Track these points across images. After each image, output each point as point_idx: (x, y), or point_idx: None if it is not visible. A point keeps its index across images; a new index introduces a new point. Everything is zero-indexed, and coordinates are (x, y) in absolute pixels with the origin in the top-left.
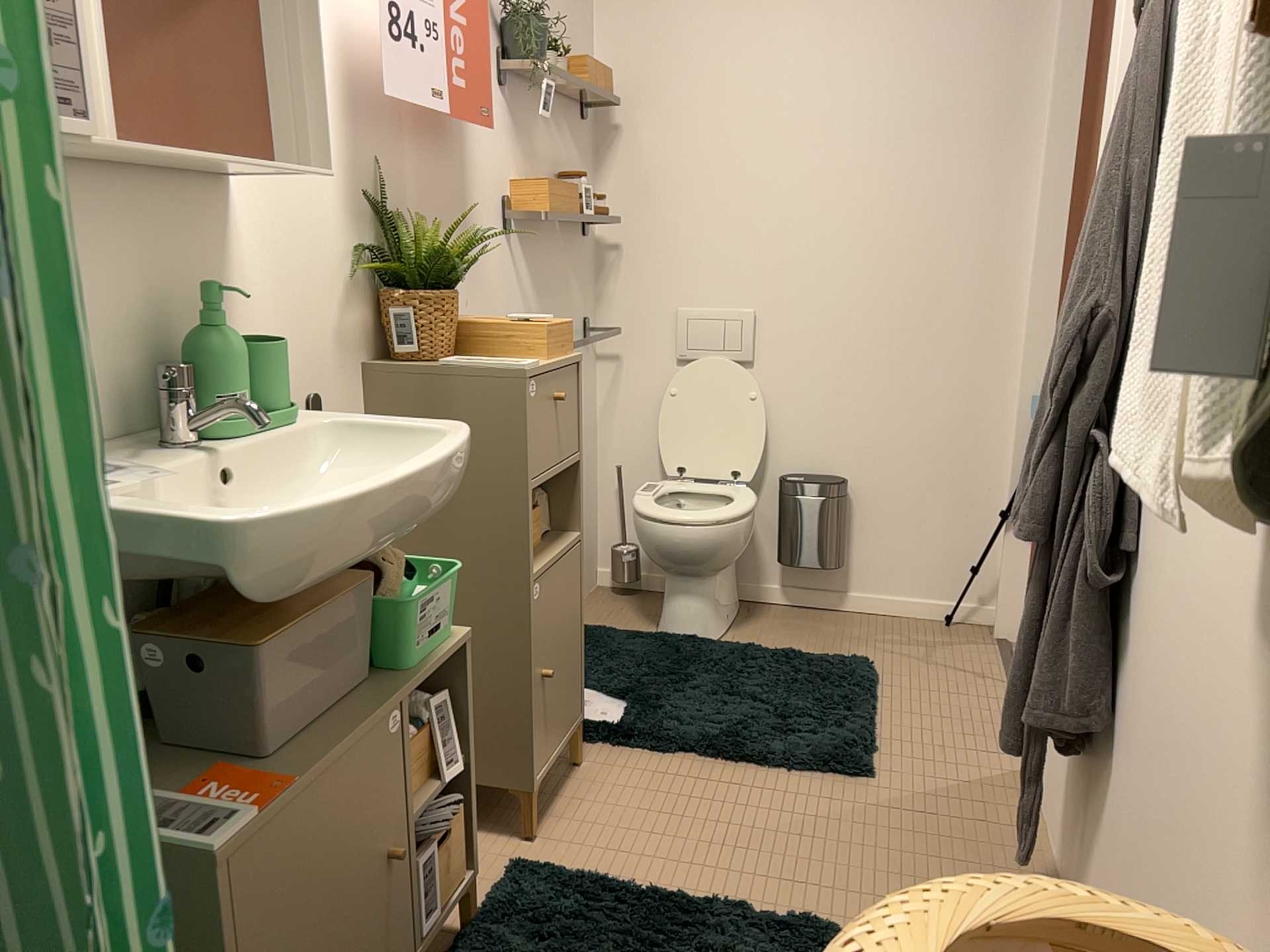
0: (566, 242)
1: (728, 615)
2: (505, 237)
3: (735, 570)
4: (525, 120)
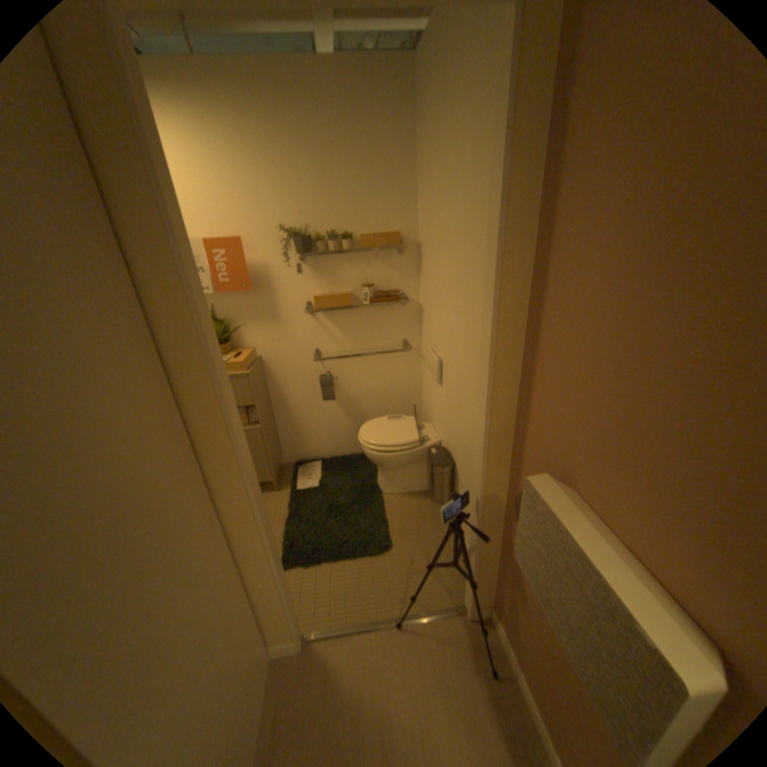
0: (375, 307)
1: (403, 488)
2: (304, 313)
3: (425, 472)
4: (322, 264)
